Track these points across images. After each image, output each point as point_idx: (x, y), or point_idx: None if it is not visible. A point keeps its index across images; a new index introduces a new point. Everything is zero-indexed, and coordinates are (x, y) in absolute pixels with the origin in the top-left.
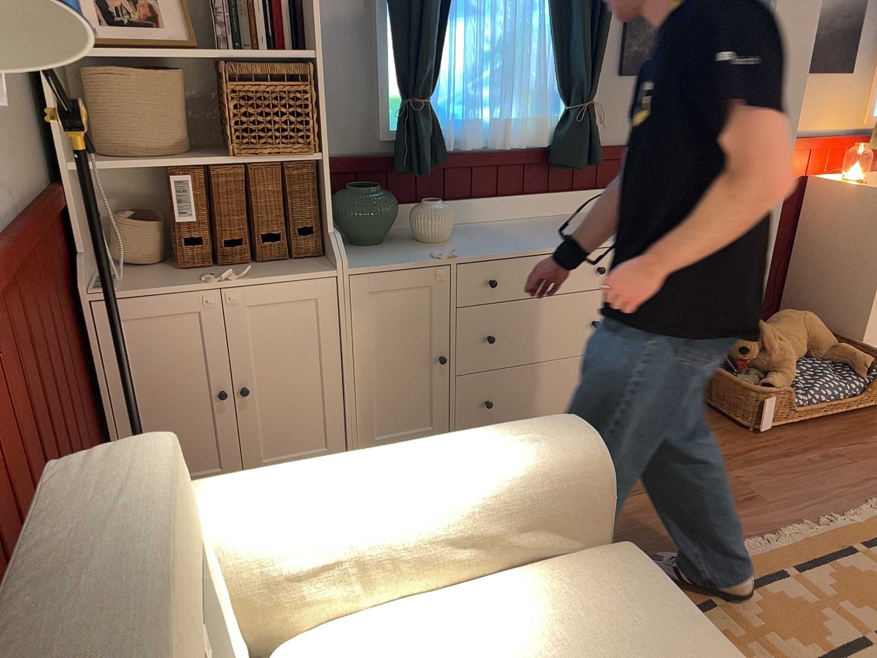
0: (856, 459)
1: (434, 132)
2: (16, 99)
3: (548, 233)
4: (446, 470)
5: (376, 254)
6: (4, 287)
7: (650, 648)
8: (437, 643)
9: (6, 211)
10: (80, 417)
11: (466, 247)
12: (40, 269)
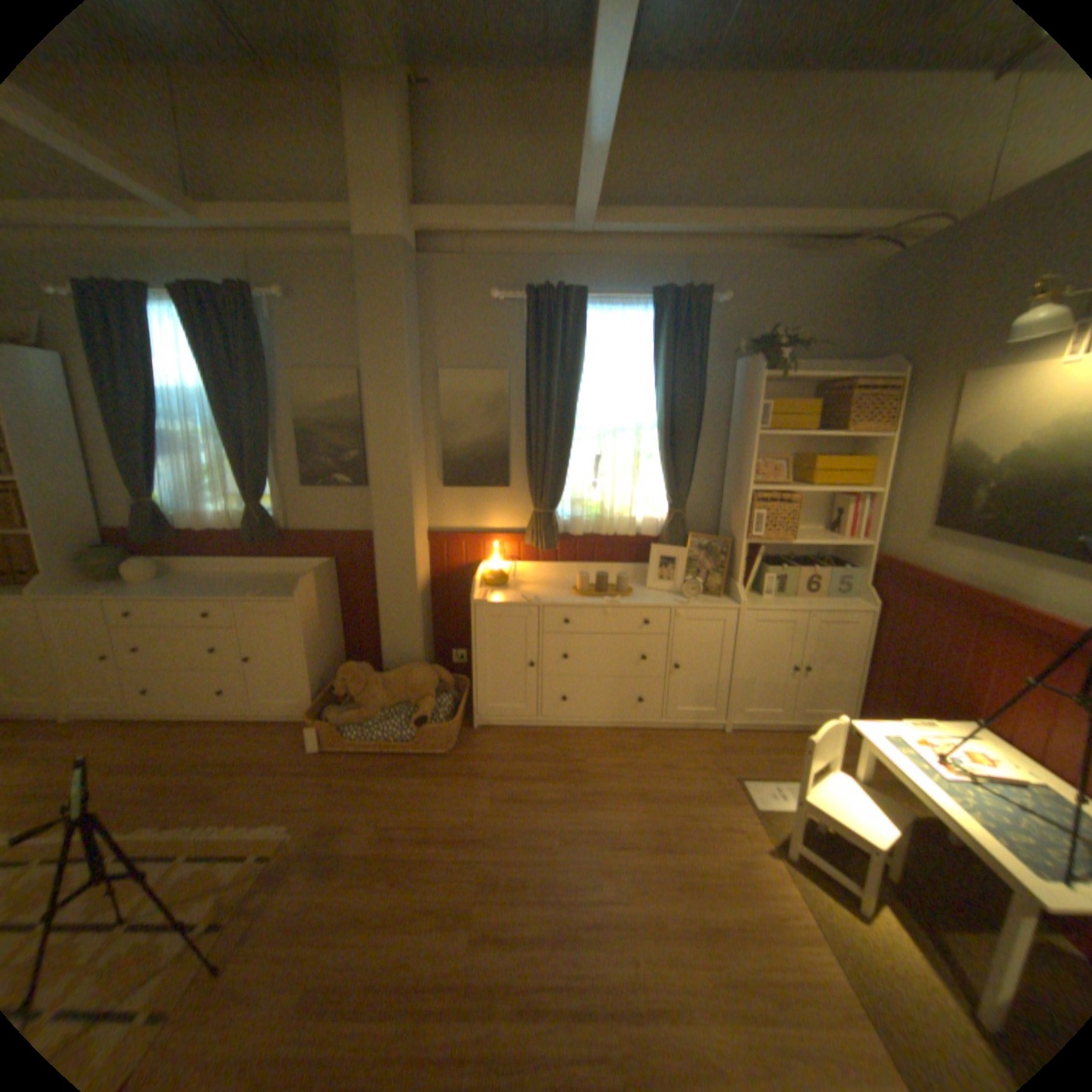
0: (332, 793)
1: (146, 518)
2: None
3: (204, 587)
4: None
5: (82, 588)
6: None
7: None
8: None
9: None
10: None
11: (131, 591)
12: None
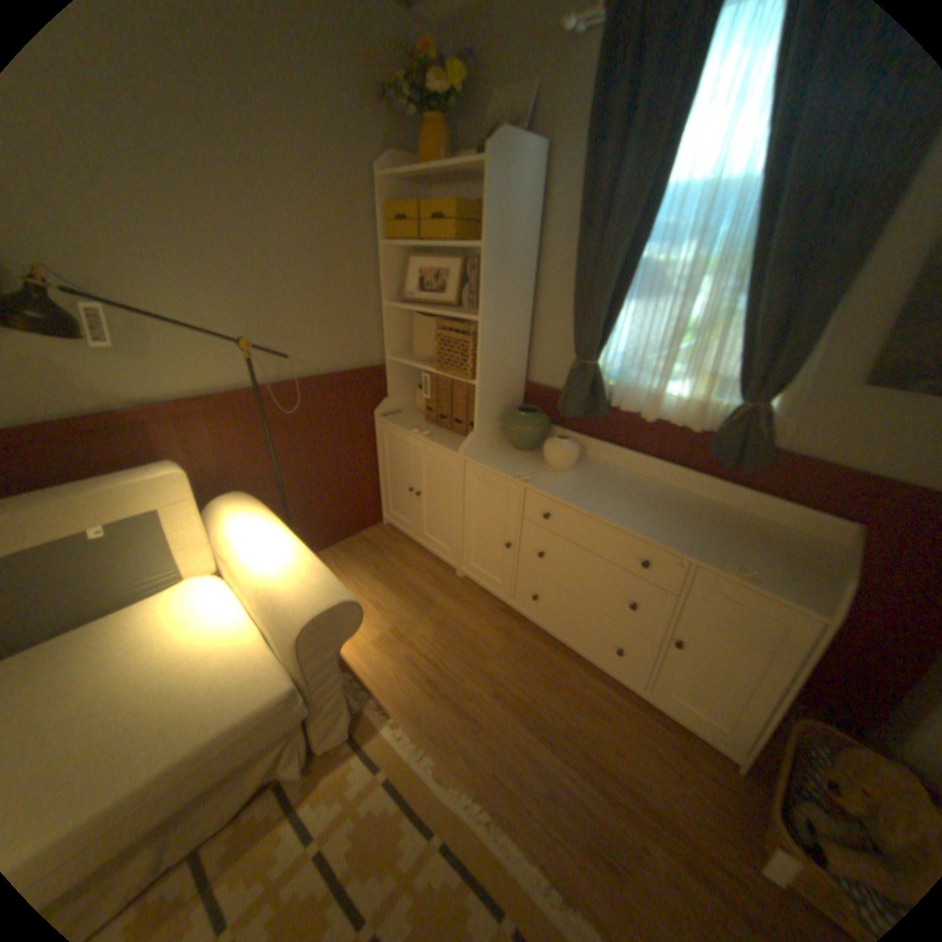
0: None
1: (589, 388)
2: (355, 324)
3: (642, 508)
4: (267, 566)
5: (505, 456)
6: (270, 401)
7: (185, 712)
8: (205, 622)
9: (306, 372)
10: (346, 465)
11: (555, 482)
12: (329, 399)
